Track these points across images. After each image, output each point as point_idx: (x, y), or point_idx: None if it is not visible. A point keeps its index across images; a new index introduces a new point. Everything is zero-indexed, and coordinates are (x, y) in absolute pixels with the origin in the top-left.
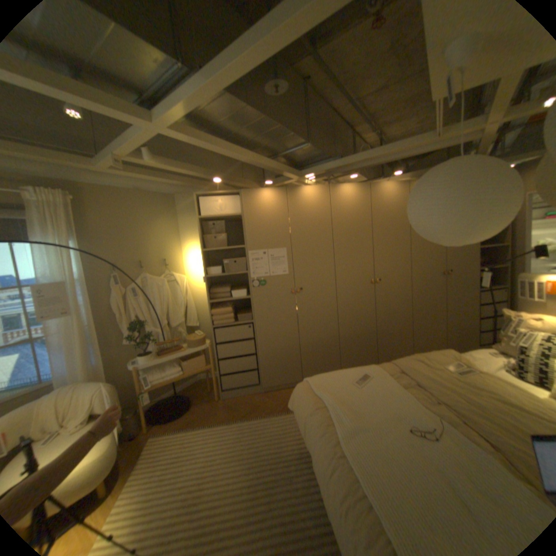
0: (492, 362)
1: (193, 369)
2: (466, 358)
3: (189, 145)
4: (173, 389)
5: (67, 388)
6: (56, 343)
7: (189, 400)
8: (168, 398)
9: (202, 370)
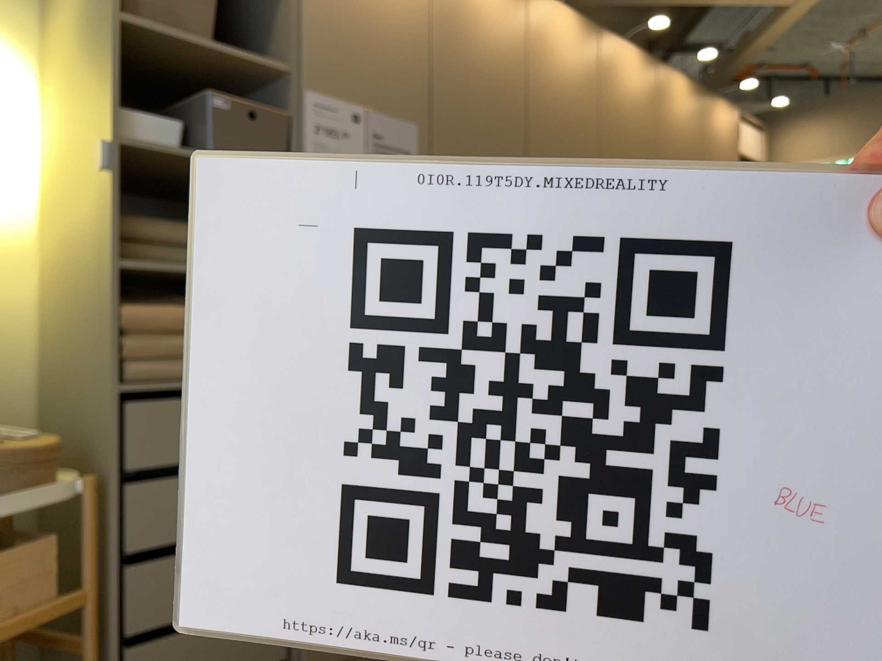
0: None
1: None
2: None
3: None
4: None
5: None
6: None
7: None
8: None
9: (41, 618)
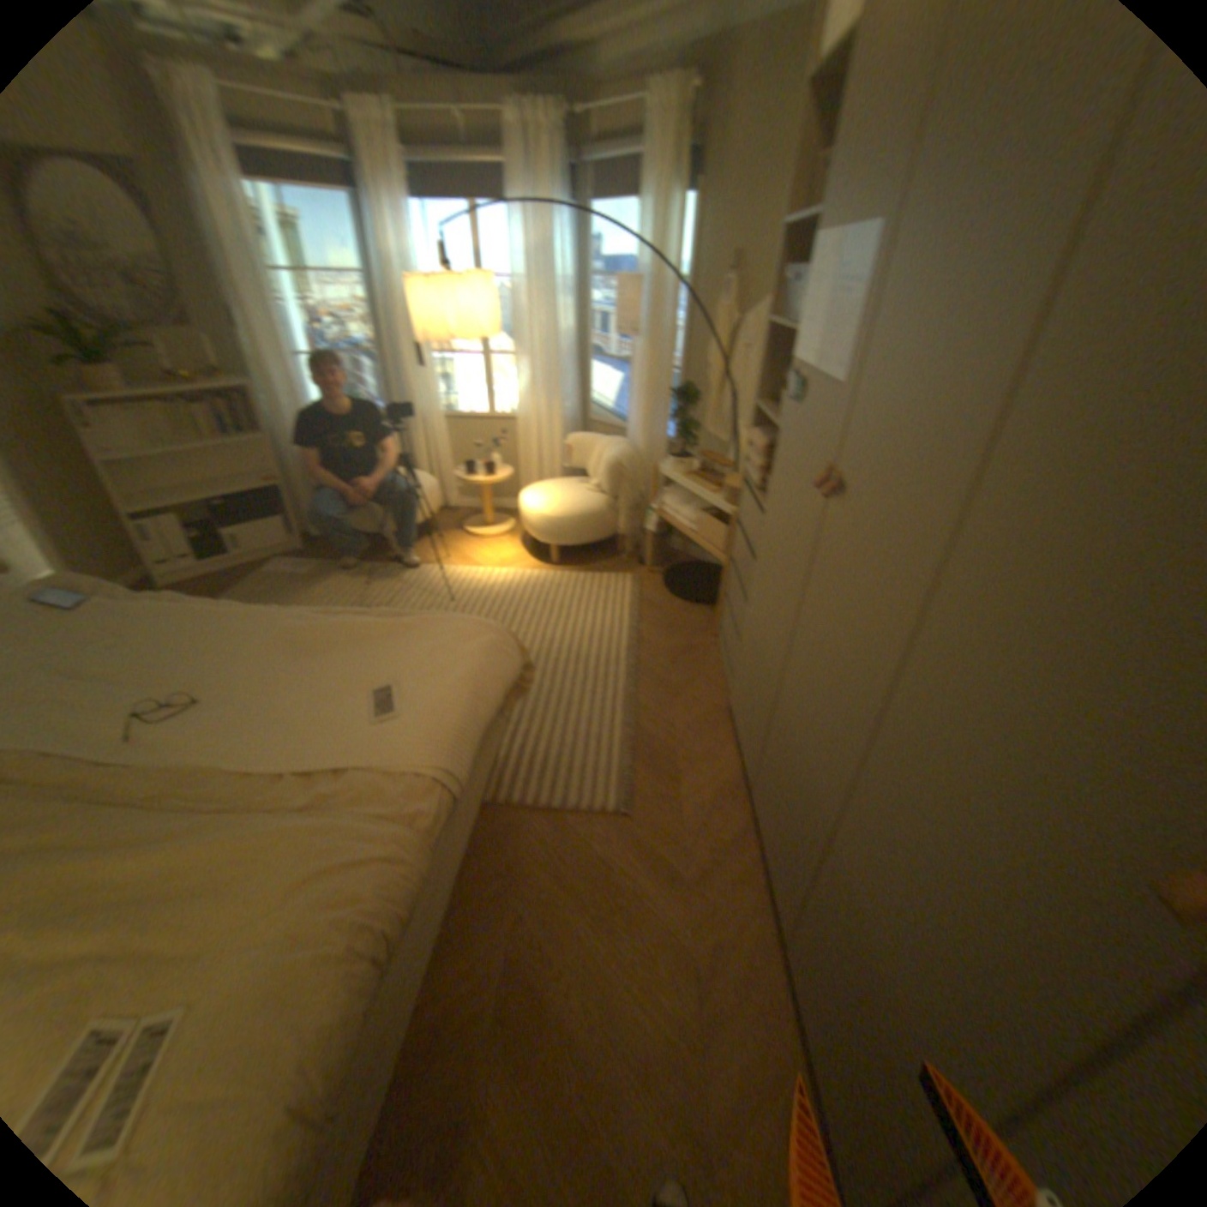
0: None
1: (705, 538)
2: None
3: None
4: None
5: (618, 442)
6: (633, 375)
7: None
8: None
9: (710, 553)
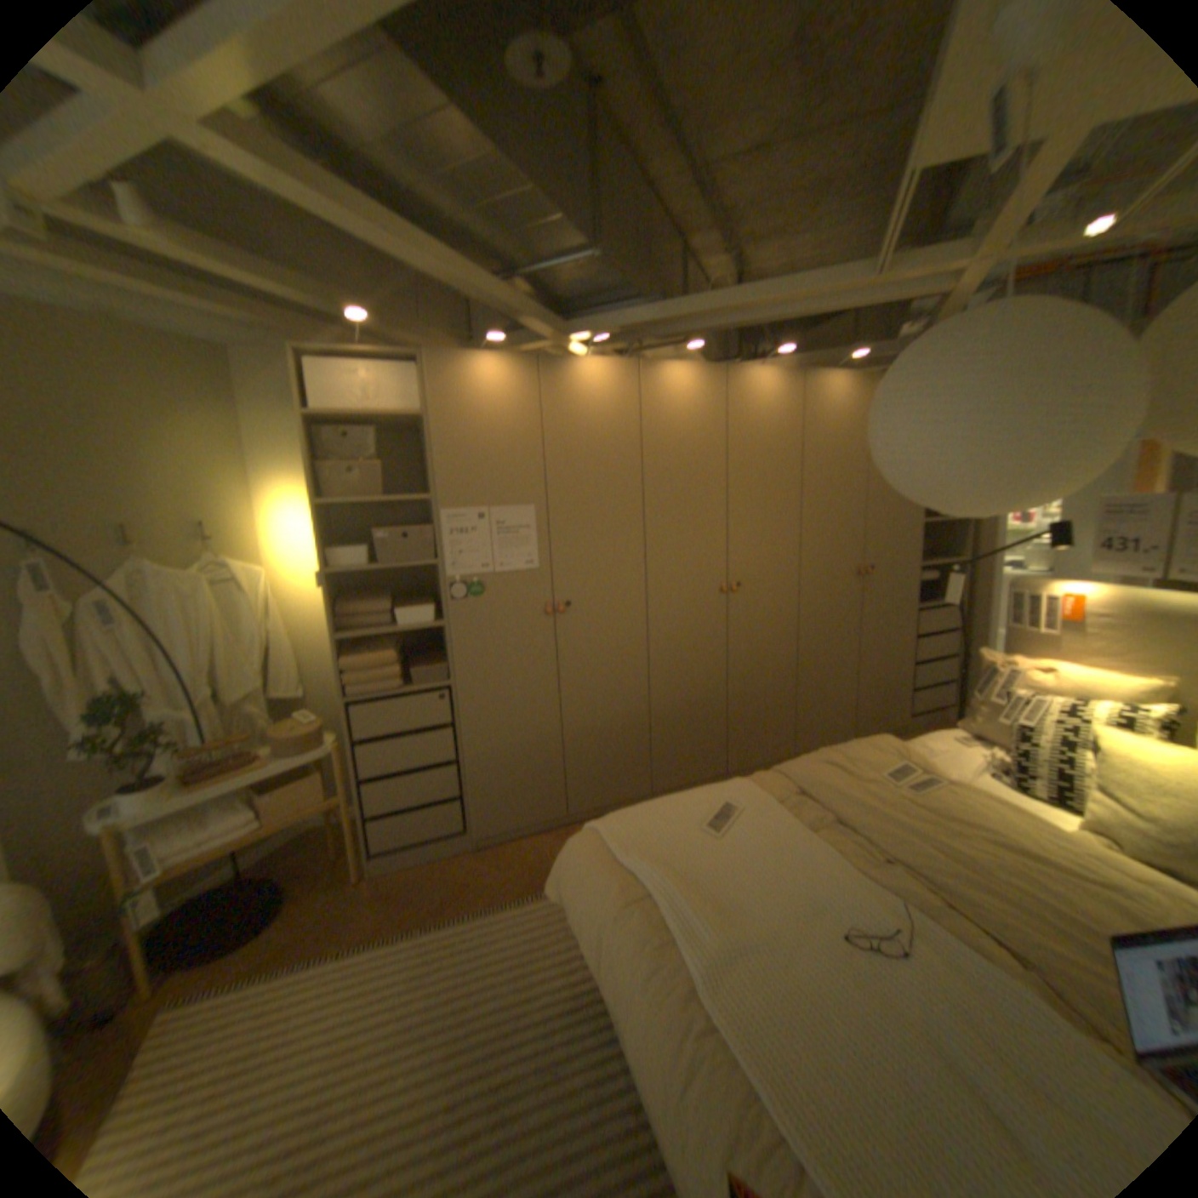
0: (963, 759)
1: (290, 810)
2: (918, 753)
3: (274, 198)
4: (233, 859)
5: None
6: None
7: (280, 886)
8: (218, 887)
9: (316, 811)
